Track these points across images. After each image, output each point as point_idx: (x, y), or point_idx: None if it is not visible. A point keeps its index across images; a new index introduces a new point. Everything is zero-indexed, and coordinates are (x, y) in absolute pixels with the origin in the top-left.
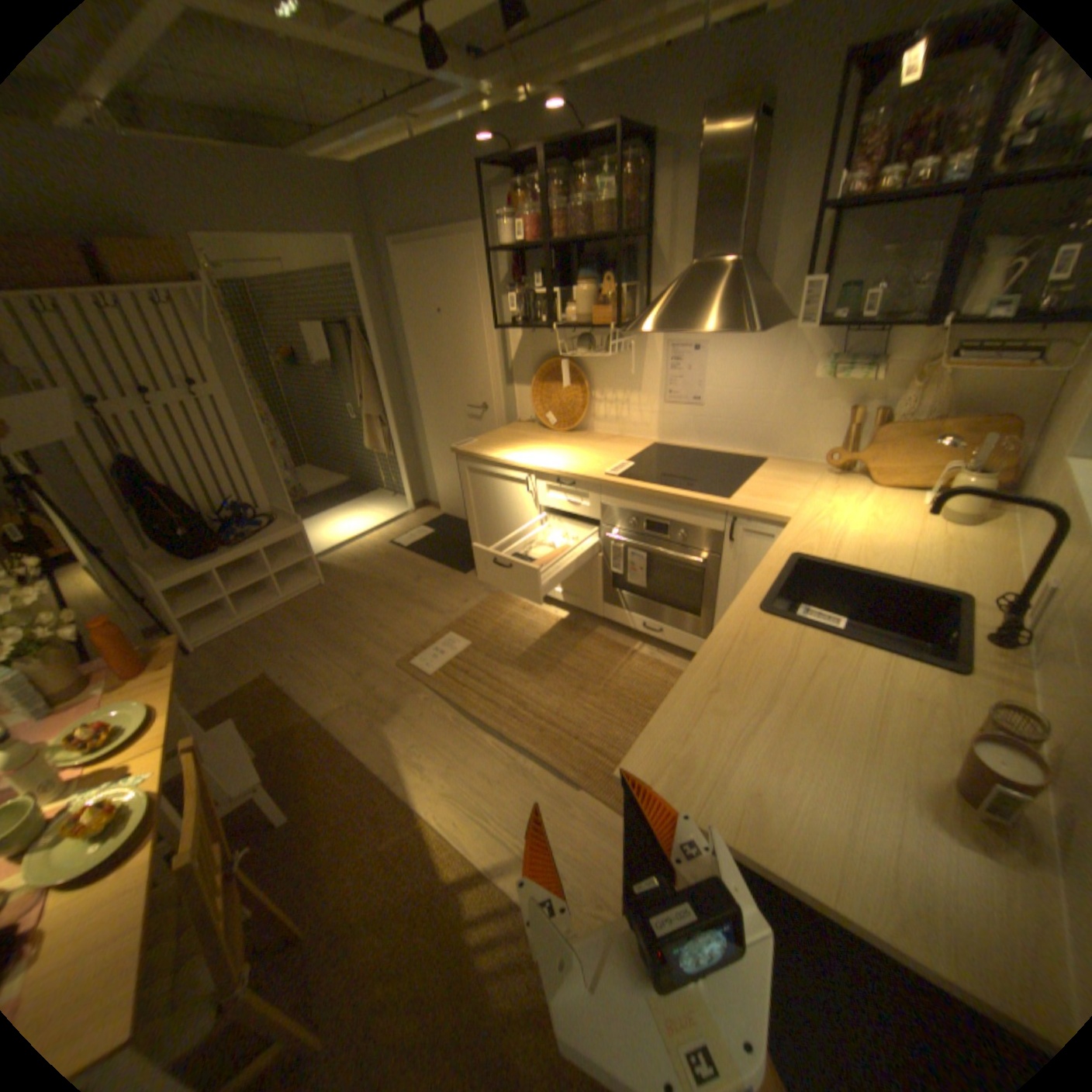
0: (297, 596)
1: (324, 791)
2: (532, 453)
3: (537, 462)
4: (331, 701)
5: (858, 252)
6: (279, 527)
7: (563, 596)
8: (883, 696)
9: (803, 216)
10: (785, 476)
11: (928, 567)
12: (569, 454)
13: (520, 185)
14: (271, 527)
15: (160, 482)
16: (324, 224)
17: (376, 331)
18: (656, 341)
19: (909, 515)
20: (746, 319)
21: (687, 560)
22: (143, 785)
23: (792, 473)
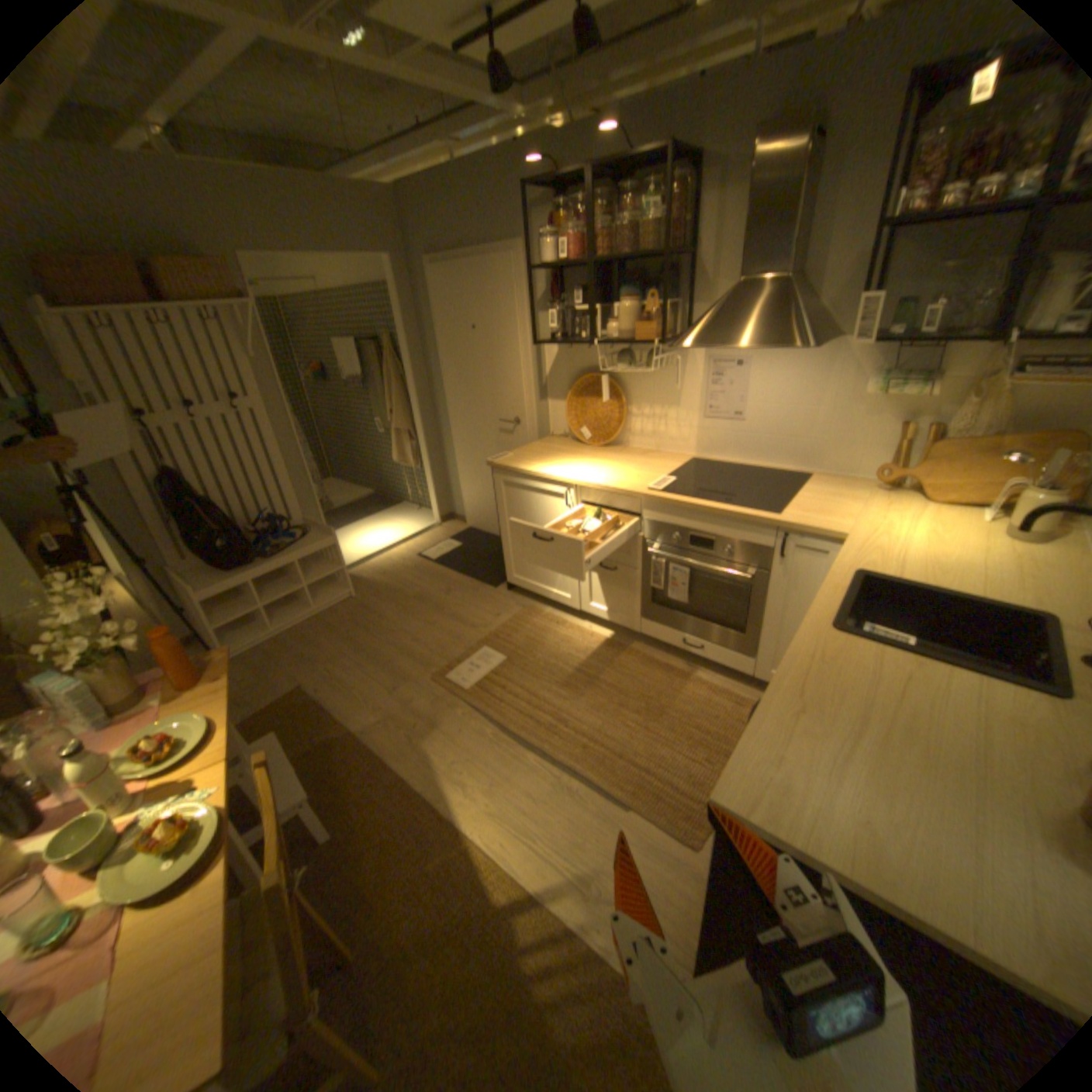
0: (328, 608)
1: (366, 807)
2: (570, 467)
3: (577, 476)
4: (368, 715)
5: (909, 269)
6: (314, 539)
7: (599, 610)
8: (981, 718)
9: (855, 233)
10: (834, 491)
11: (1002, 585)
12: (608, 468)
13: (563, 205)
14: (305, 538)
15: (201, 493)
16: (361, 243)
17: (409, 346)
18: (698, 356)
19: (971, 532)
20: (800, 335)
21: (733, 576)
22: (212, 797)
23: (841, 489)
